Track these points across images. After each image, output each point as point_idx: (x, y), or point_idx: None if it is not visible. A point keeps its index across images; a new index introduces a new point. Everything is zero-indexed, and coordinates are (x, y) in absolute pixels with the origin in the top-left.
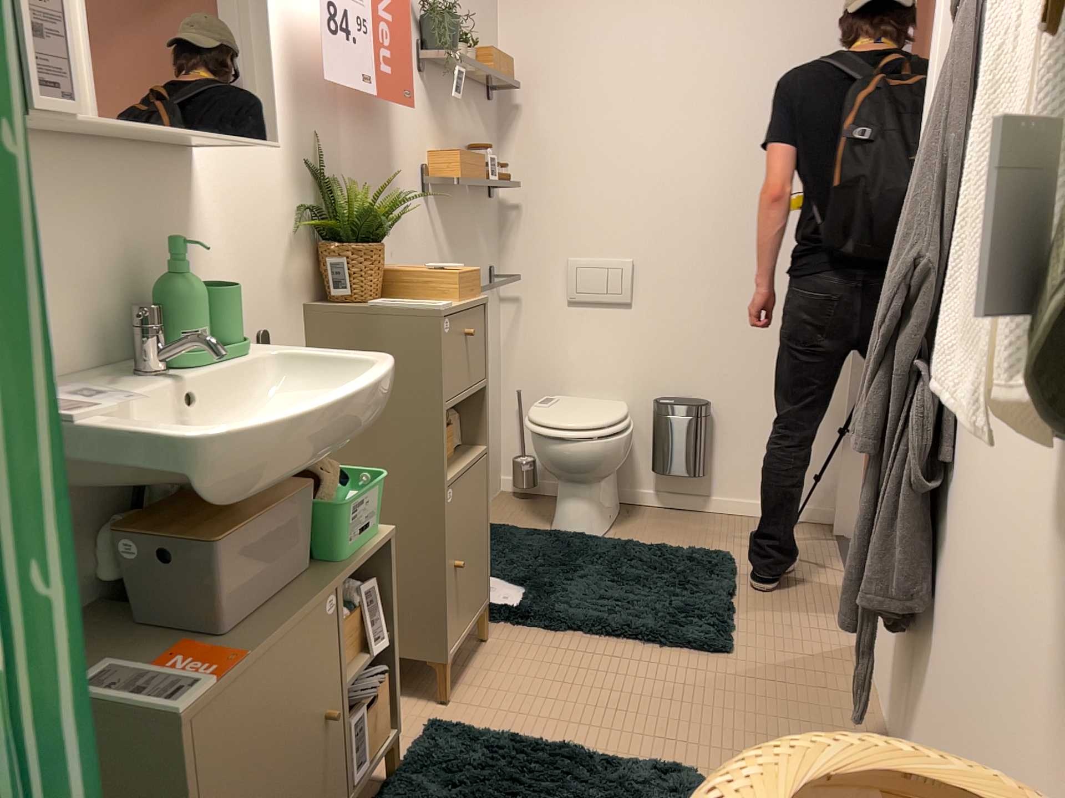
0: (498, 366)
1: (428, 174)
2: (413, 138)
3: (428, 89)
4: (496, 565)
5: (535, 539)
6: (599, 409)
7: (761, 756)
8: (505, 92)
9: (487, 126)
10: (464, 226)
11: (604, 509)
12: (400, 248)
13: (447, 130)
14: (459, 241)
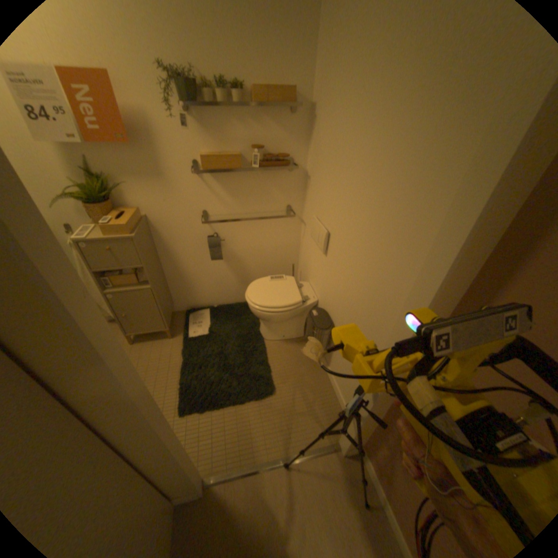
0: (294, 250)
1: (198, 164)
2: (180, 147)
3: (196, 117)
4: (219, 320)
5: (248, 321)
6: (280, 295)
7: None
8: (298, 106)
9: (290, 128)
10: (250, 186)
11: (274, 331)
12: (171, 197)
13: (224, 137)
14: (242, 194)
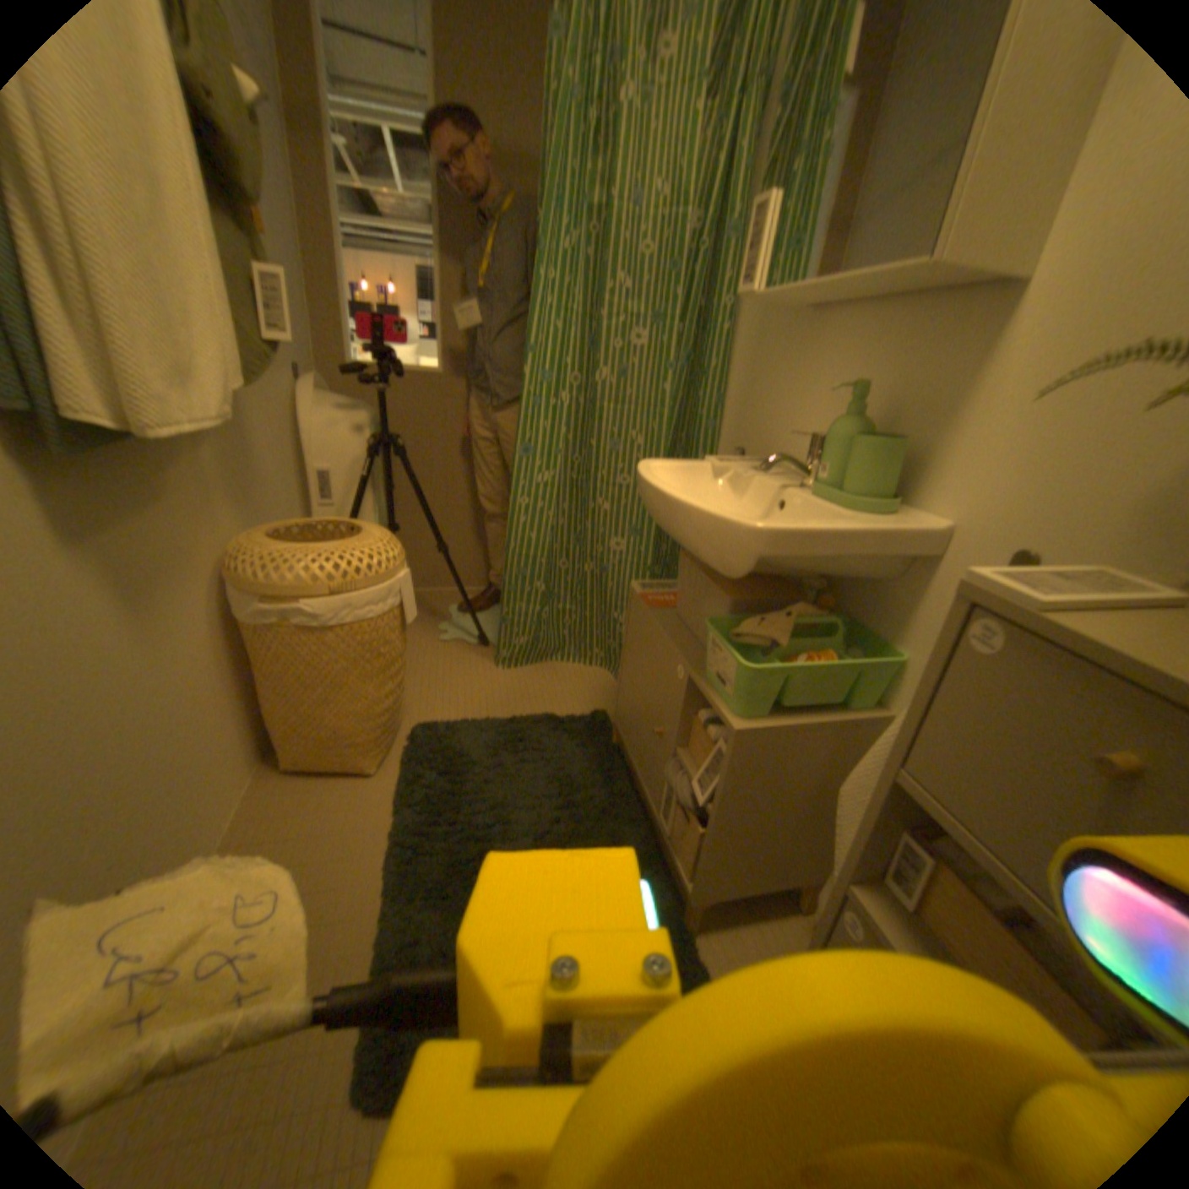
0: None
1: None
2: None
3: None
4: None
5: None
6: None
7: (362, 551)
8: None
9: None
10: None
11: None
12: None
13: None
14: None
